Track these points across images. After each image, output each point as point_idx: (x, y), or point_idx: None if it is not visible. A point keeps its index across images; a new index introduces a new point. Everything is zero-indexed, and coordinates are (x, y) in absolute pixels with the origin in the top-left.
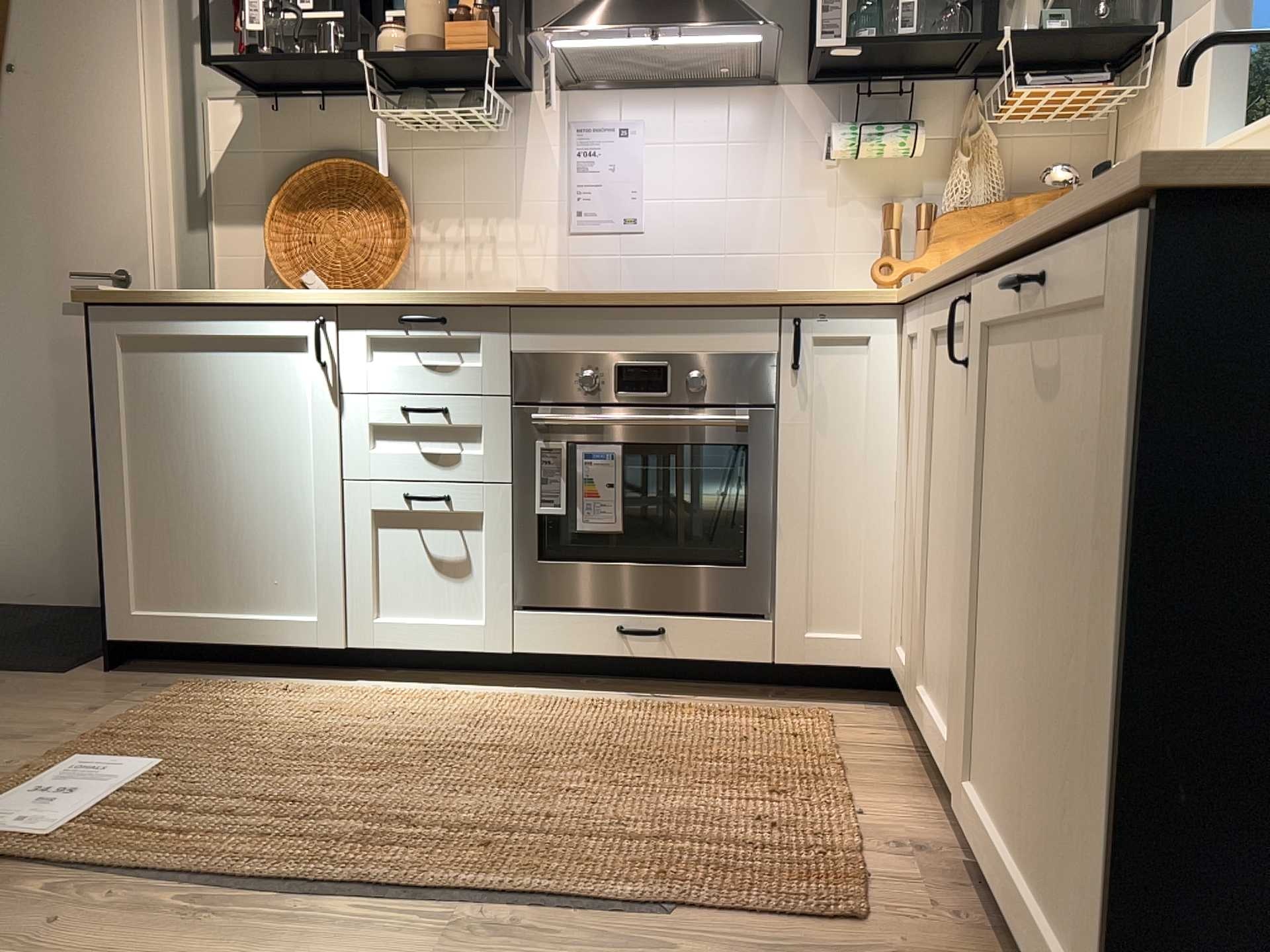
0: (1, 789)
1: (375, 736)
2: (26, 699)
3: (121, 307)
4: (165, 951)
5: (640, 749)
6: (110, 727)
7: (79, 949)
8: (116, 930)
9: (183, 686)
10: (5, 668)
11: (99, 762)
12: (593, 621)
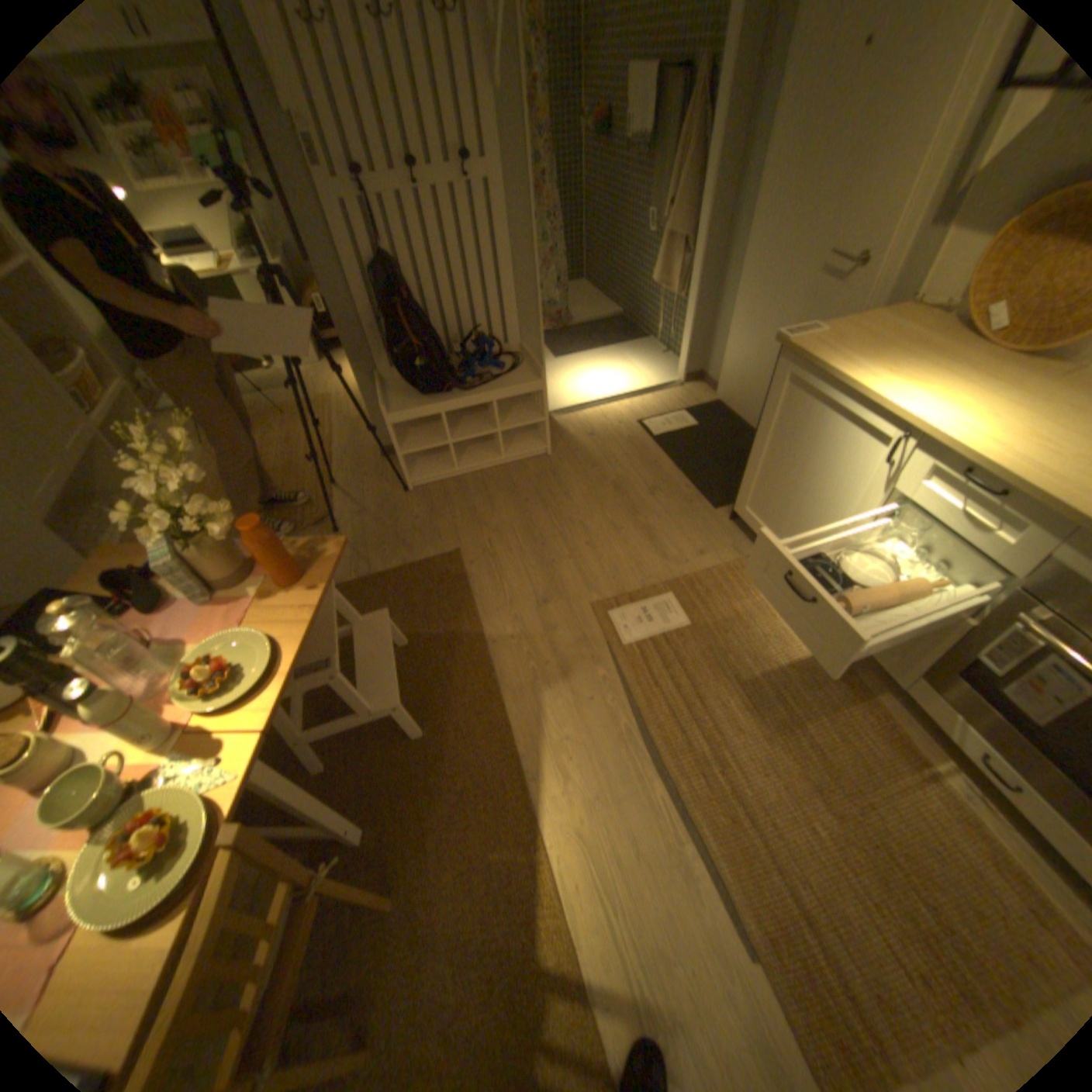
0: (637, 592)
1: (781, 678)
2: (690, 521)
3: (799, 352)
4: (607, 742)
5: (898, 834)
6: (697, 571)
7: (592, 714)
8: (606, 714)
9: (745, 558)
10: (701, 487)
11: (673, 600)
12: (972, 731)
